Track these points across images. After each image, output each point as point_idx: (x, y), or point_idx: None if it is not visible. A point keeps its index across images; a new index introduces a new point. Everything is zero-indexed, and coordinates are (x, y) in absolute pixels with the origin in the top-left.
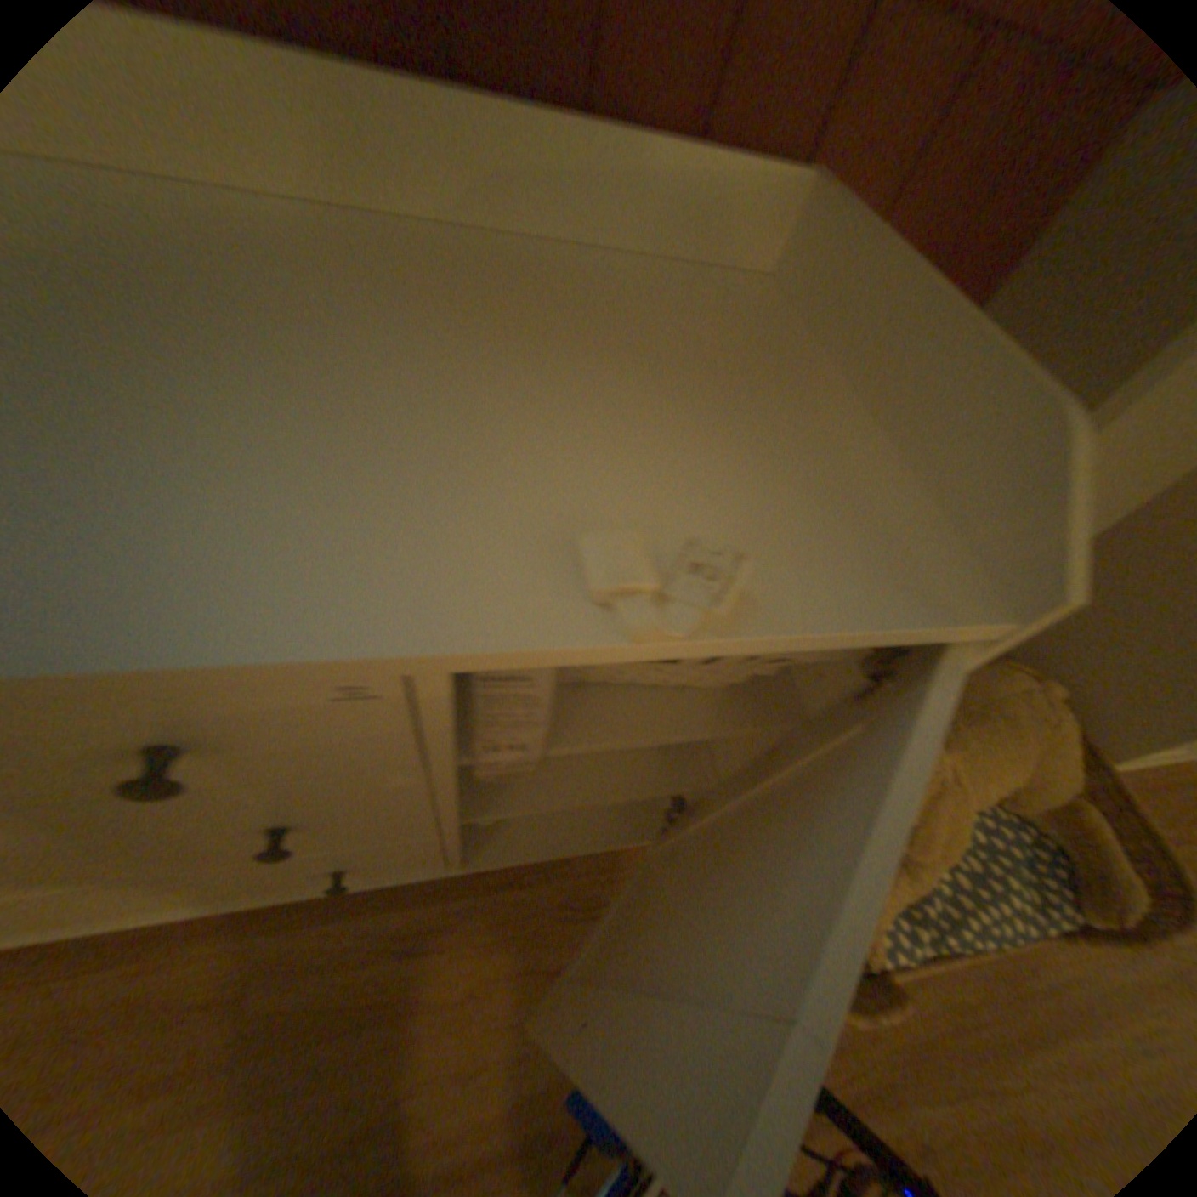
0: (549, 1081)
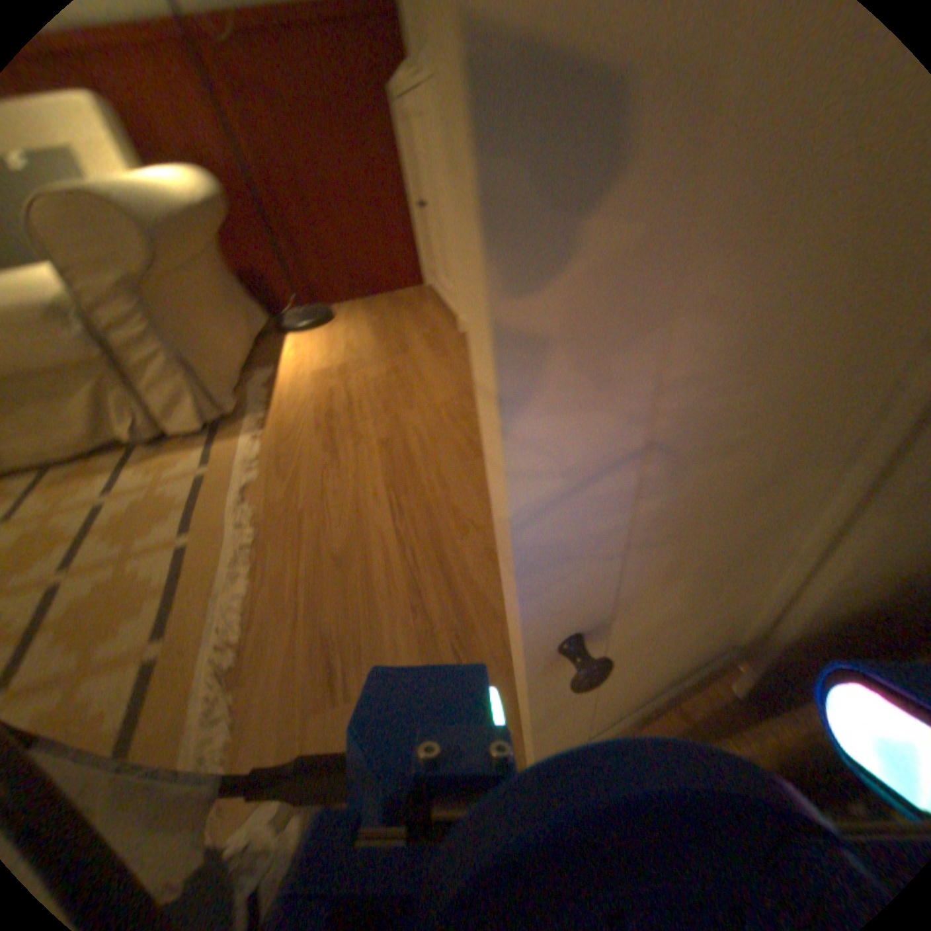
0: (495, 611)
